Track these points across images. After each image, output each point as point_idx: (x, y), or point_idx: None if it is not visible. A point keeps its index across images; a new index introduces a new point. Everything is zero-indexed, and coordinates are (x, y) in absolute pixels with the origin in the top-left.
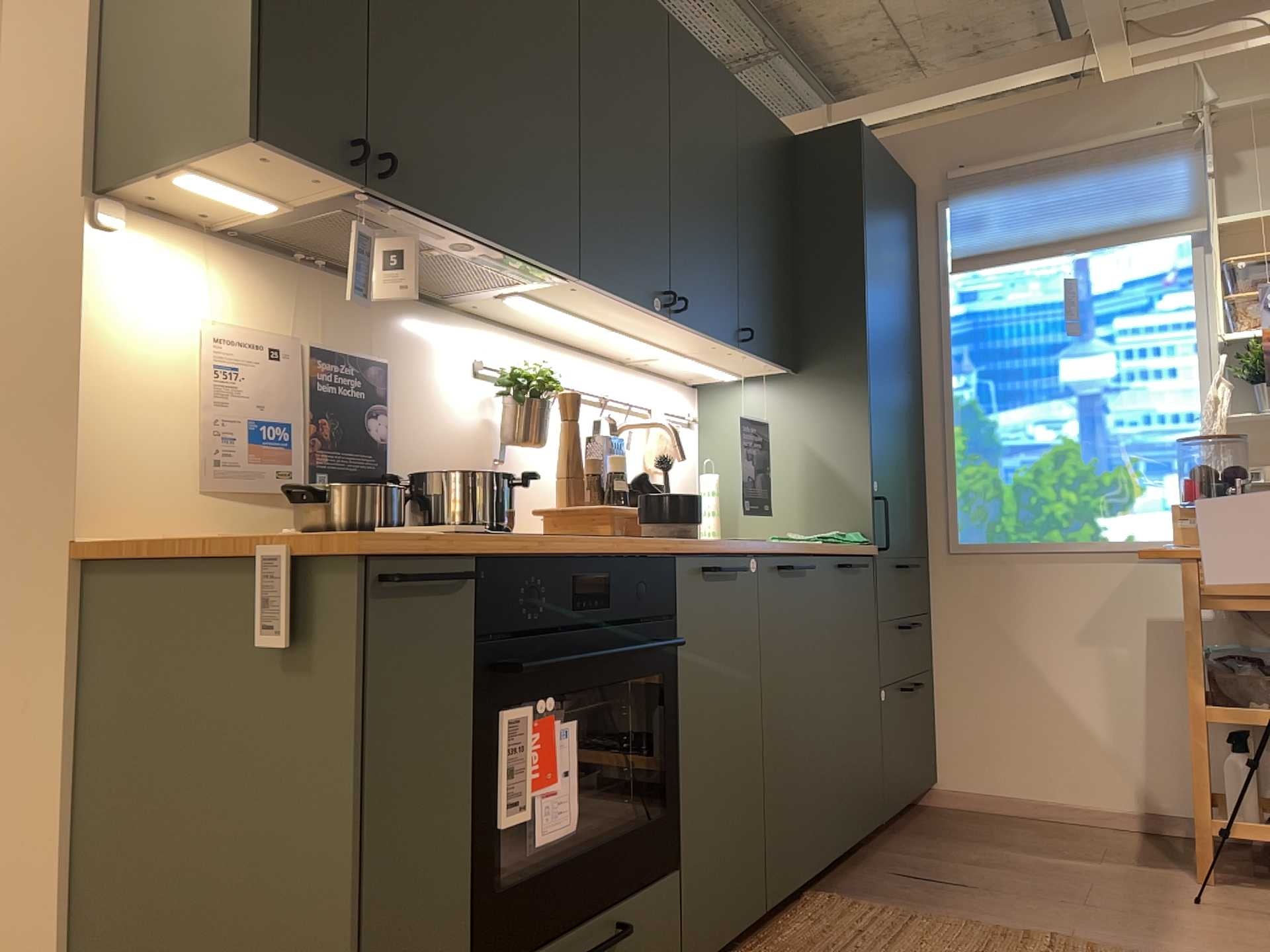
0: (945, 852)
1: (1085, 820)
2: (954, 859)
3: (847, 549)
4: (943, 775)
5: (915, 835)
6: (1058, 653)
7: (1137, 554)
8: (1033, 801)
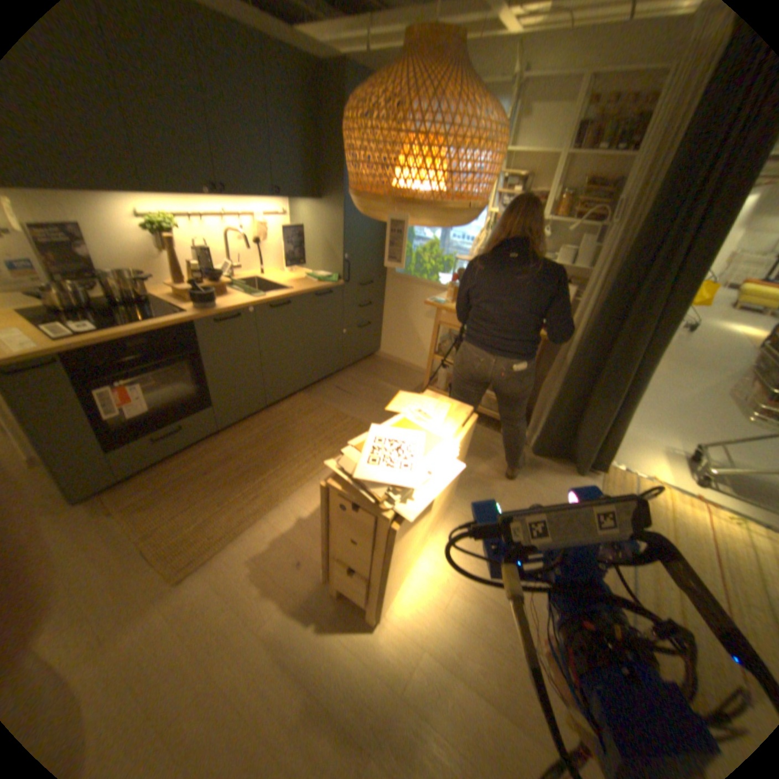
0: (359, 380)
1: (415, 371)
2: (358, 383)
3: (322, 287)
4: (381, 349)
5: (357, 371)
6: (418, 320)
7: (448, 291)
8: (403, 362)
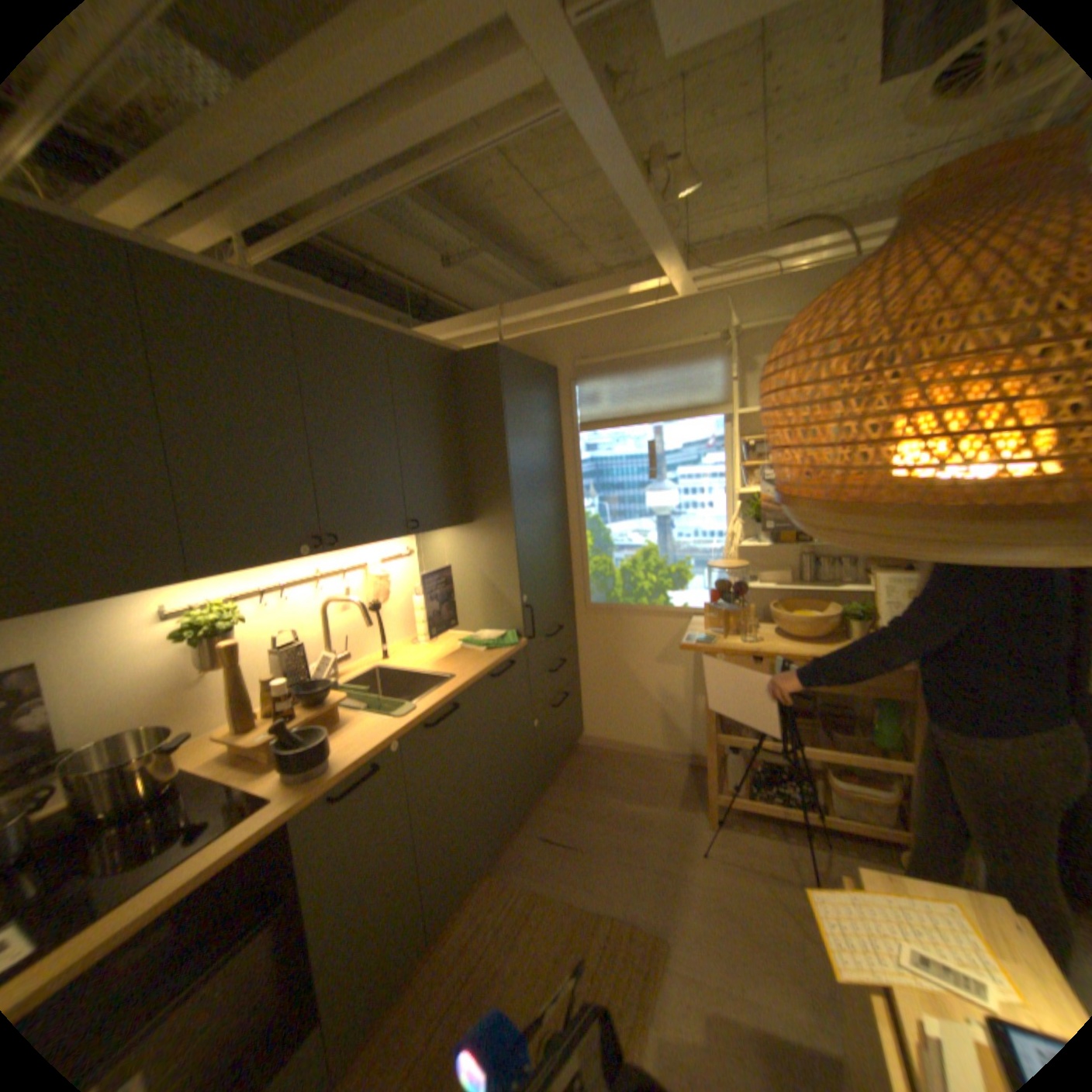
0: (574, 806)
1: (659, 758)
2: (576, 815)
3: (497, 657)
4: (585, 730)
5: (561, 785)
6: (645, 668)
7: (688, 615)
8: (632, 746)
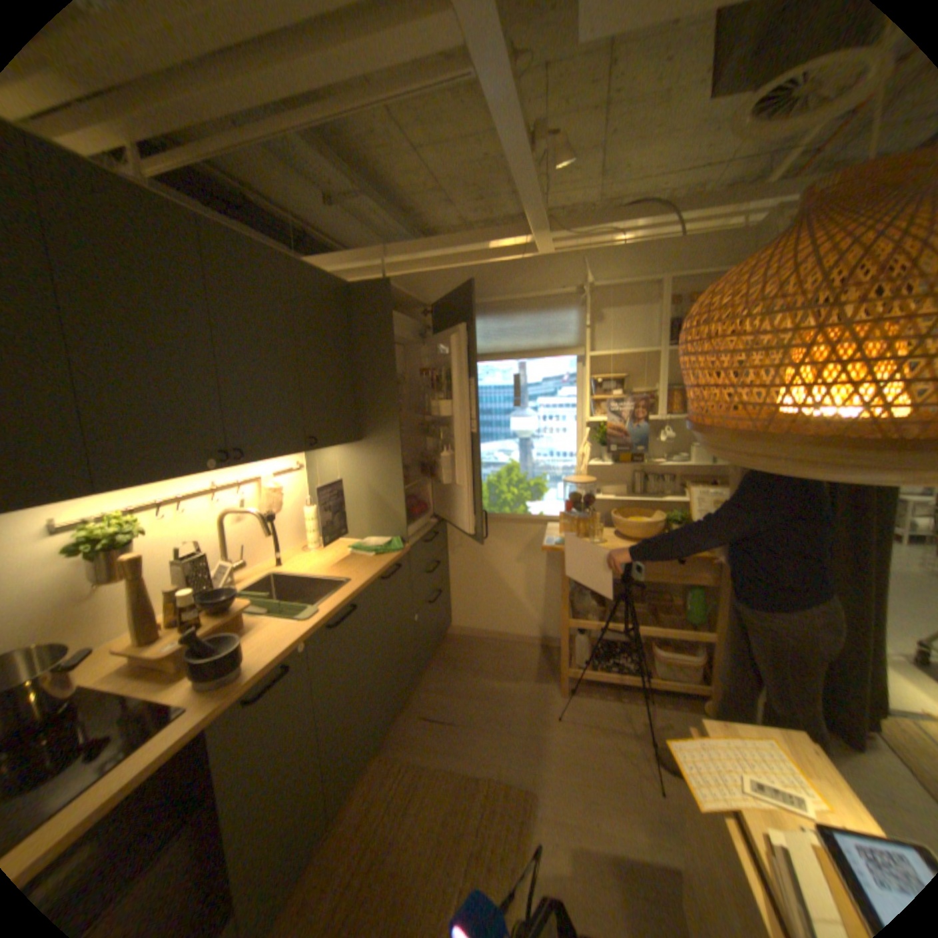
0: (448, 687)
1: (516, 641)
2: (450, 695)
3: (386, 561)
4: (453, 621)
5: (435, 670)
6: (506, 567)
7: (543, 521)
8: (493, 633)
